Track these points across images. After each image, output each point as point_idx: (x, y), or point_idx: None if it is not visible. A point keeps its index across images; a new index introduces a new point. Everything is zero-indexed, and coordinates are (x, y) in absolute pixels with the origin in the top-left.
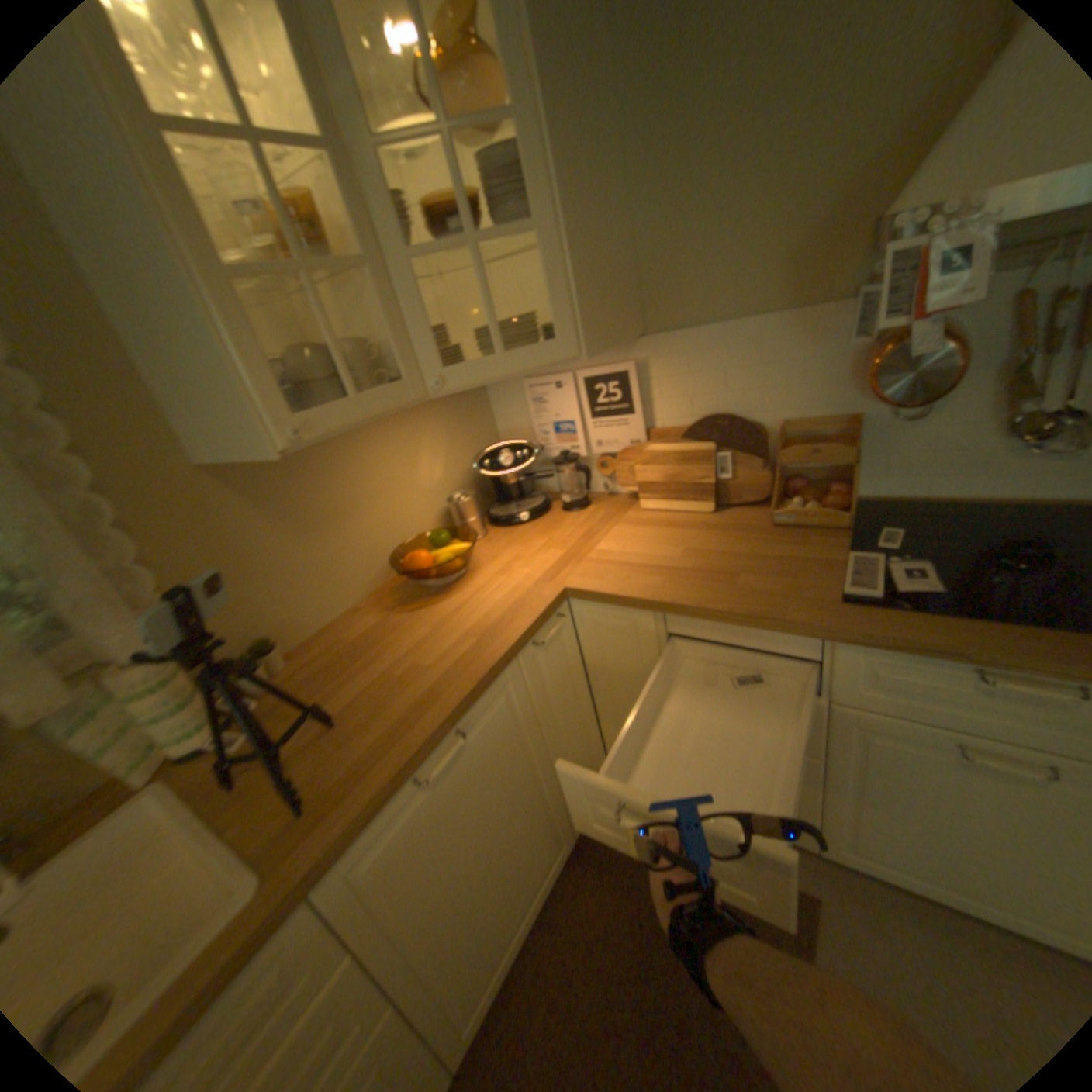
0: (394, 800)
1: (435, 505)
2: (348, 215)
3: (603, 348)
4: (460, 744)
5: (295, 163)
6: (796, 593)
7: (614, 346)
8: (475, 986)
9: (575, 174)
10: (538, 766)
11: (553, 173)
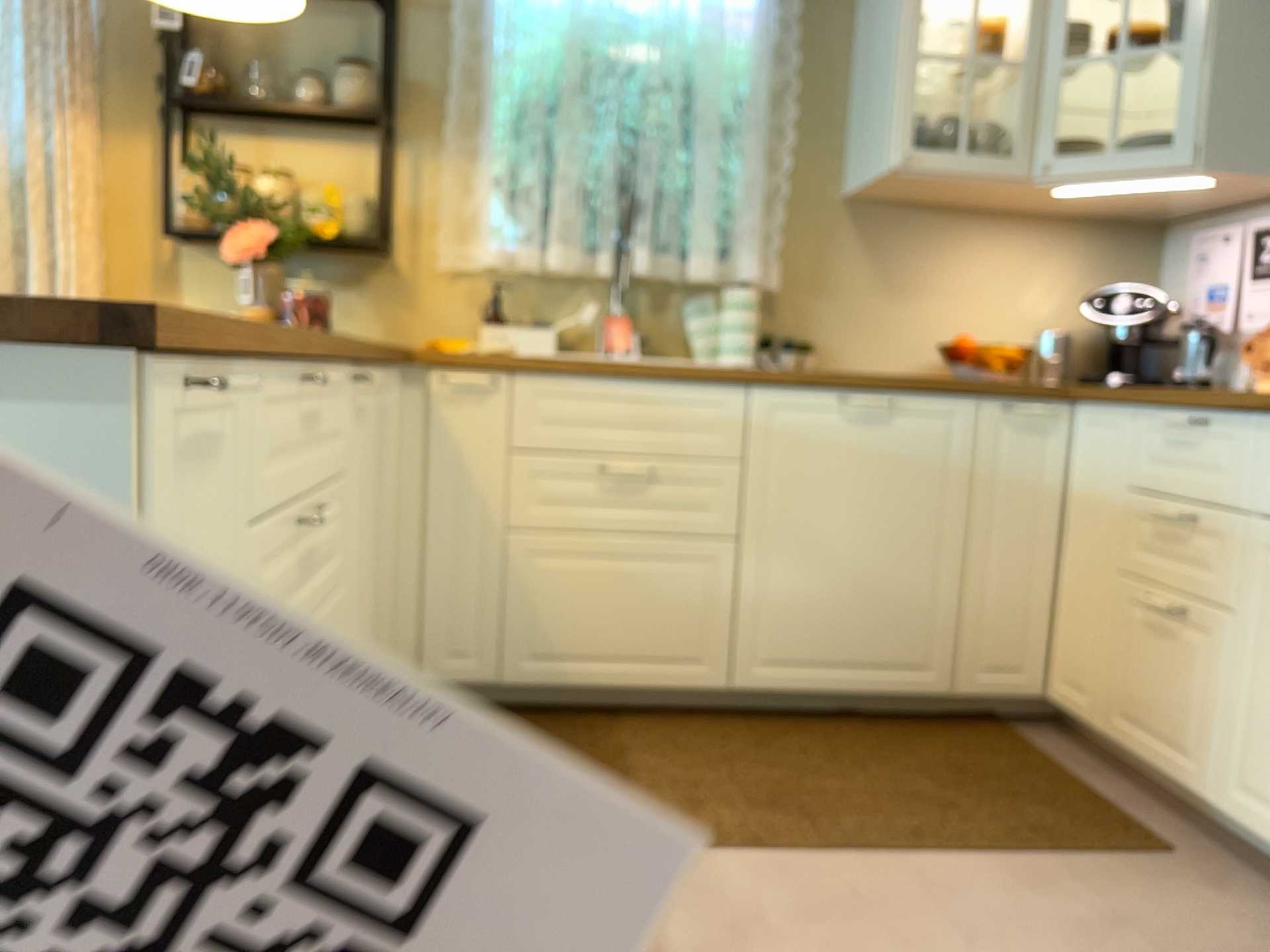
0: (822, 395)
1: (1026, 338)
2: (1028, 31)
3: (1240, 167)
4: (886, 400)
5: (1019, 1)
6: None
7: (1269, 174)
8: (784, 644)
9: (1259, 5)
10: (949, 536)
11: (1222, 2)
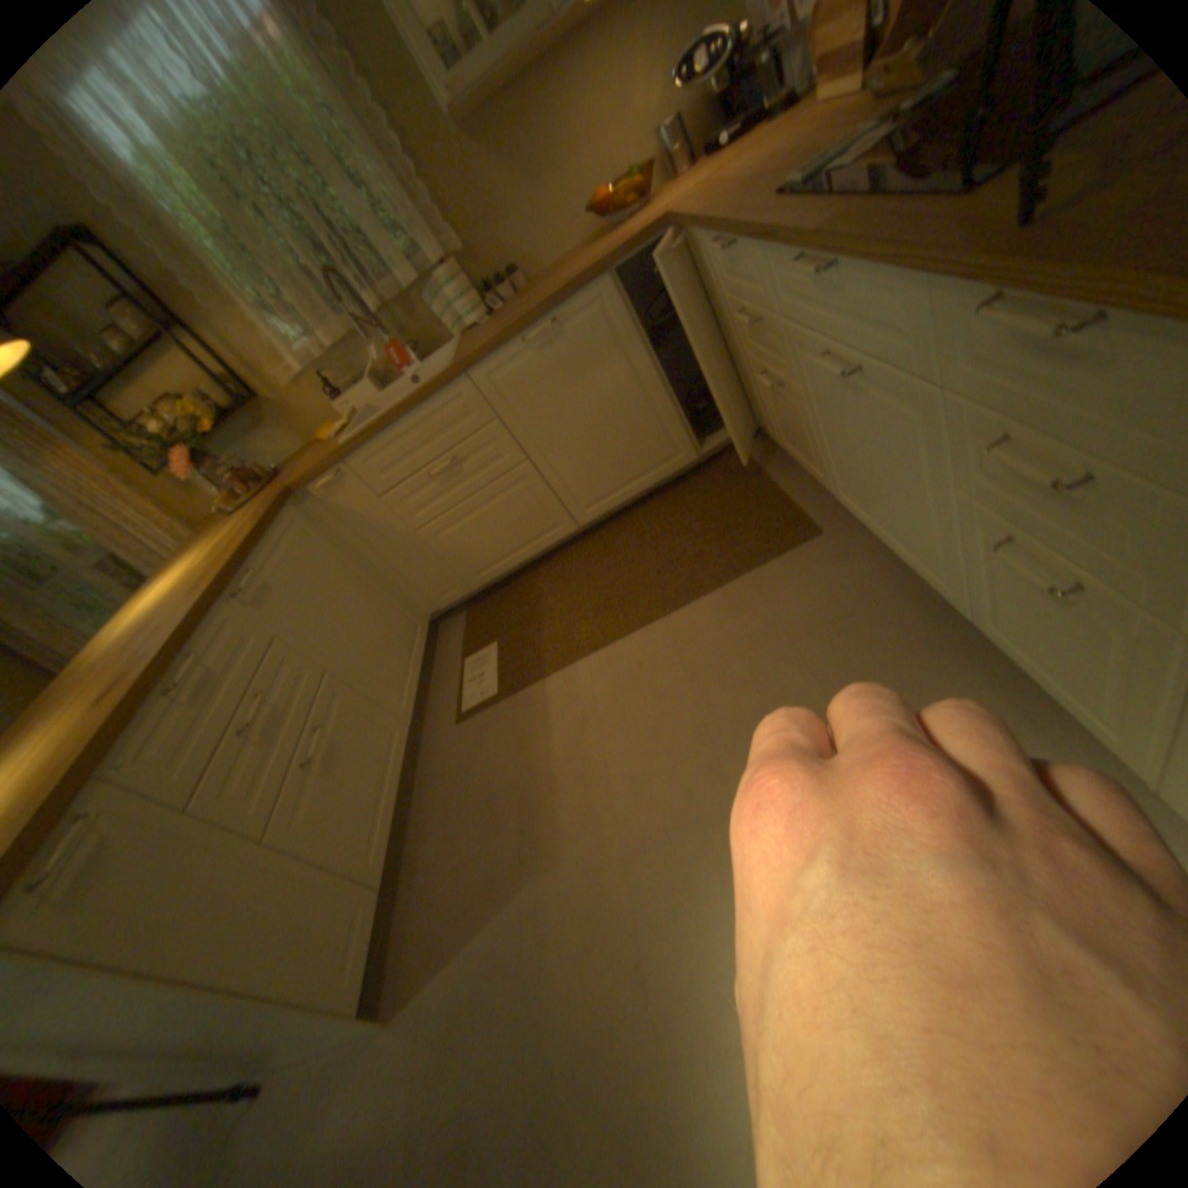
0: (511, 346)
1: (652, 137)
2: None
3: None
4: (548, 324)
5: None
6: (765, 188)
7: None
8: (591, 491)
9: None
10: (644, 375)
11: None
